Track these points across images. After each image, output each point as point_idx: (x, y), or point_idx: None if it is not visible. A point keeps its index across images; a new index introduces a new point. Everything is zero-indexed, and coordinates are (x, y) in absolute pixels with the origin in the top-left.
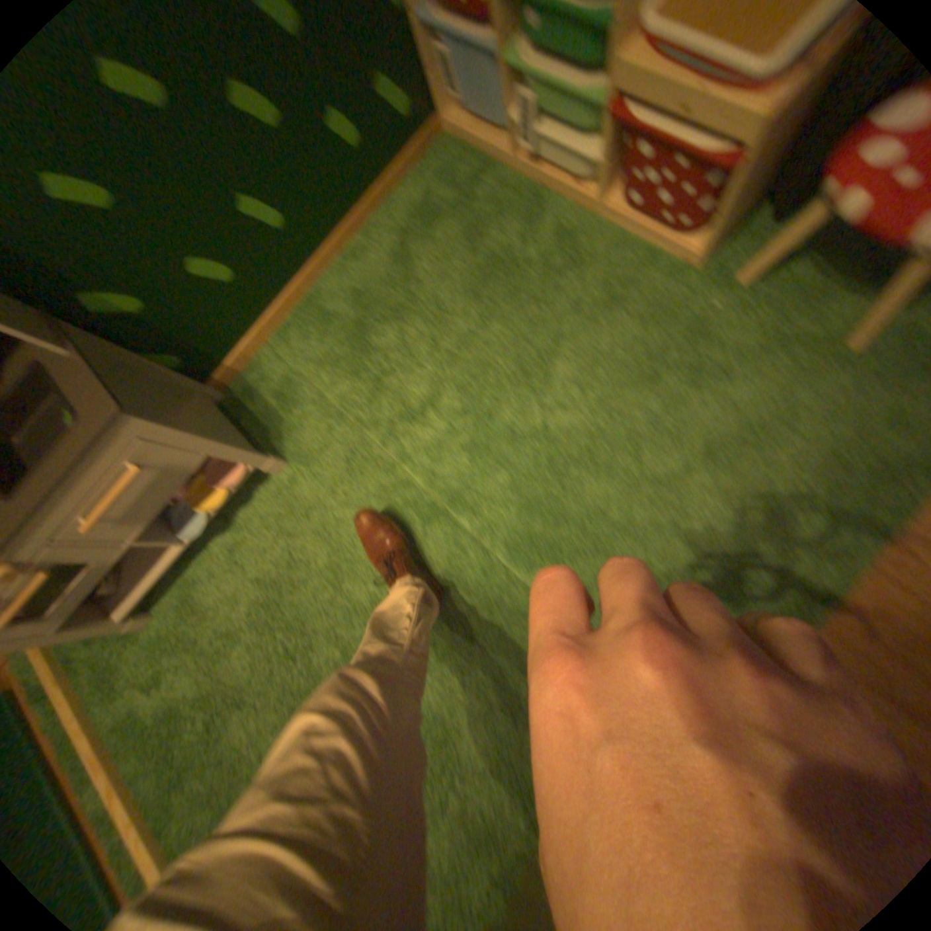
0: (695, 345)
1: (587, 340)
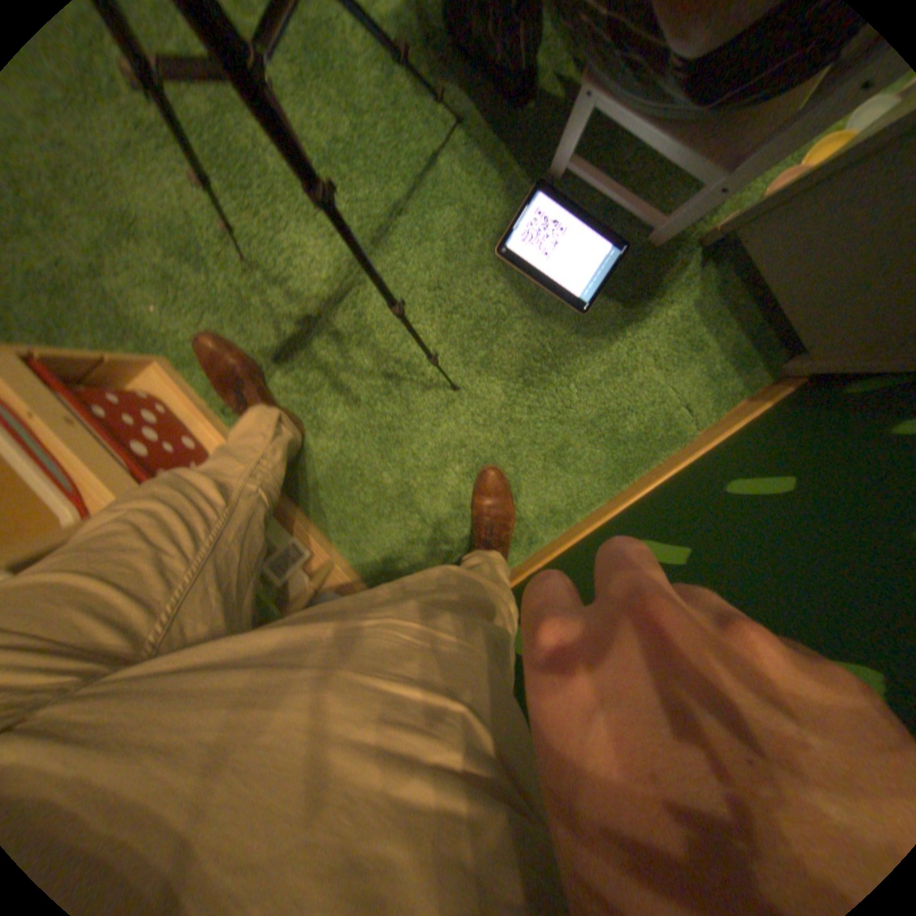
0: (176, 264)
1: (285, 306)
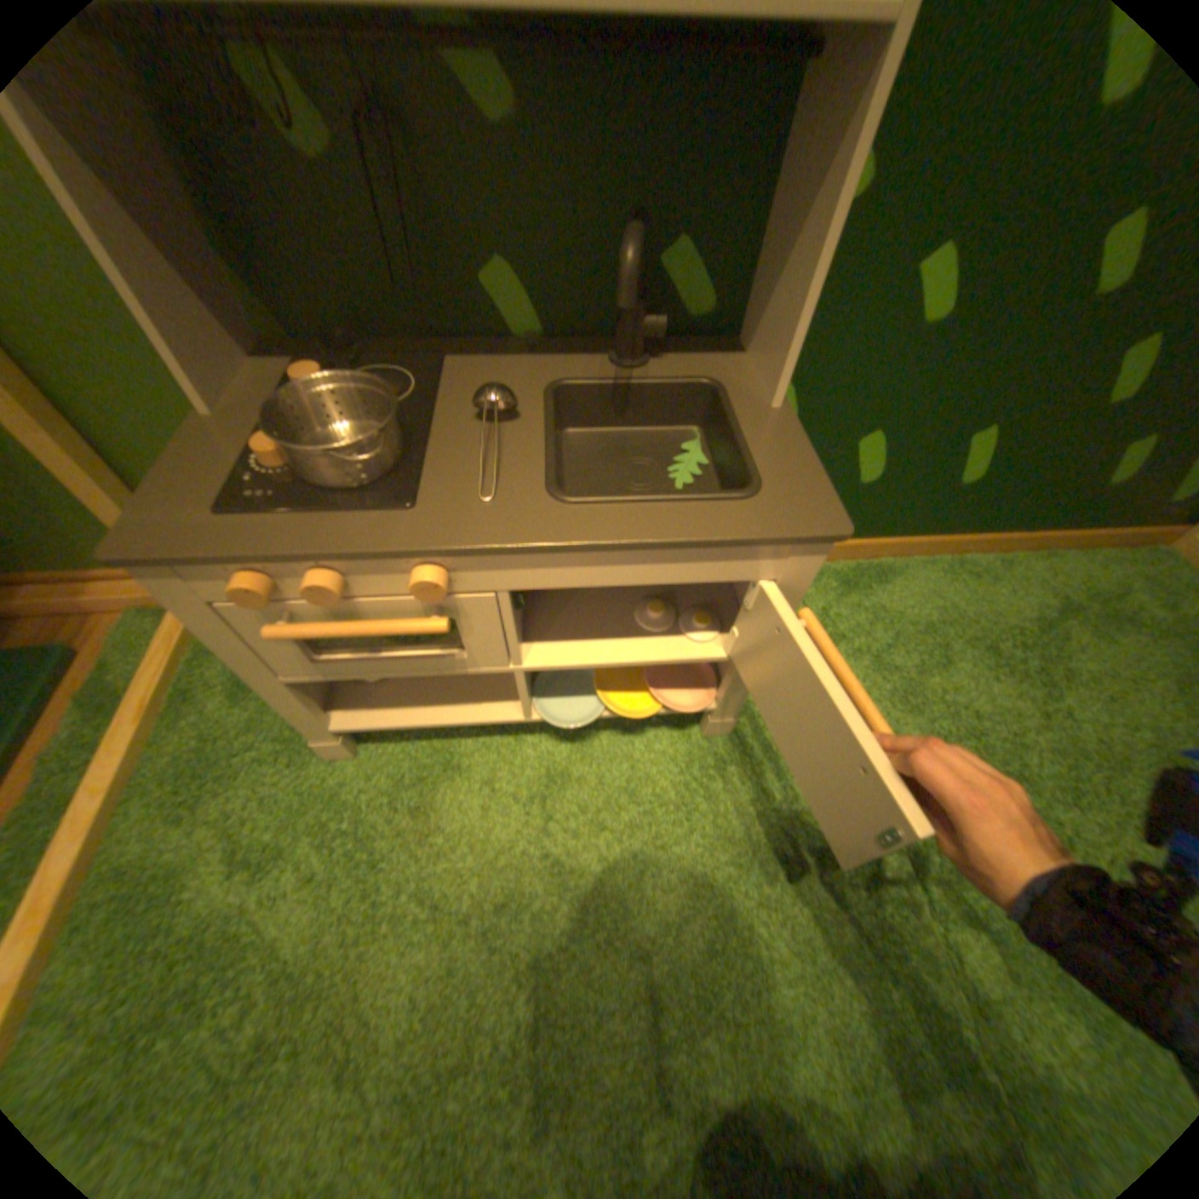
0: None
1: None
